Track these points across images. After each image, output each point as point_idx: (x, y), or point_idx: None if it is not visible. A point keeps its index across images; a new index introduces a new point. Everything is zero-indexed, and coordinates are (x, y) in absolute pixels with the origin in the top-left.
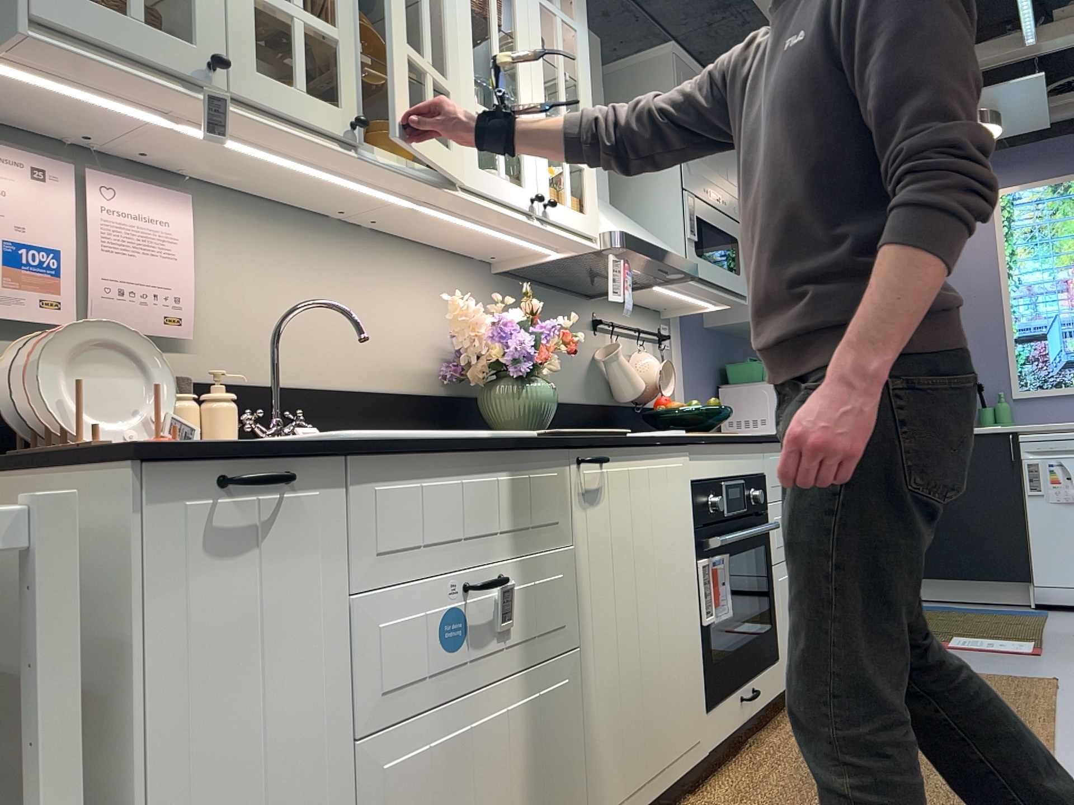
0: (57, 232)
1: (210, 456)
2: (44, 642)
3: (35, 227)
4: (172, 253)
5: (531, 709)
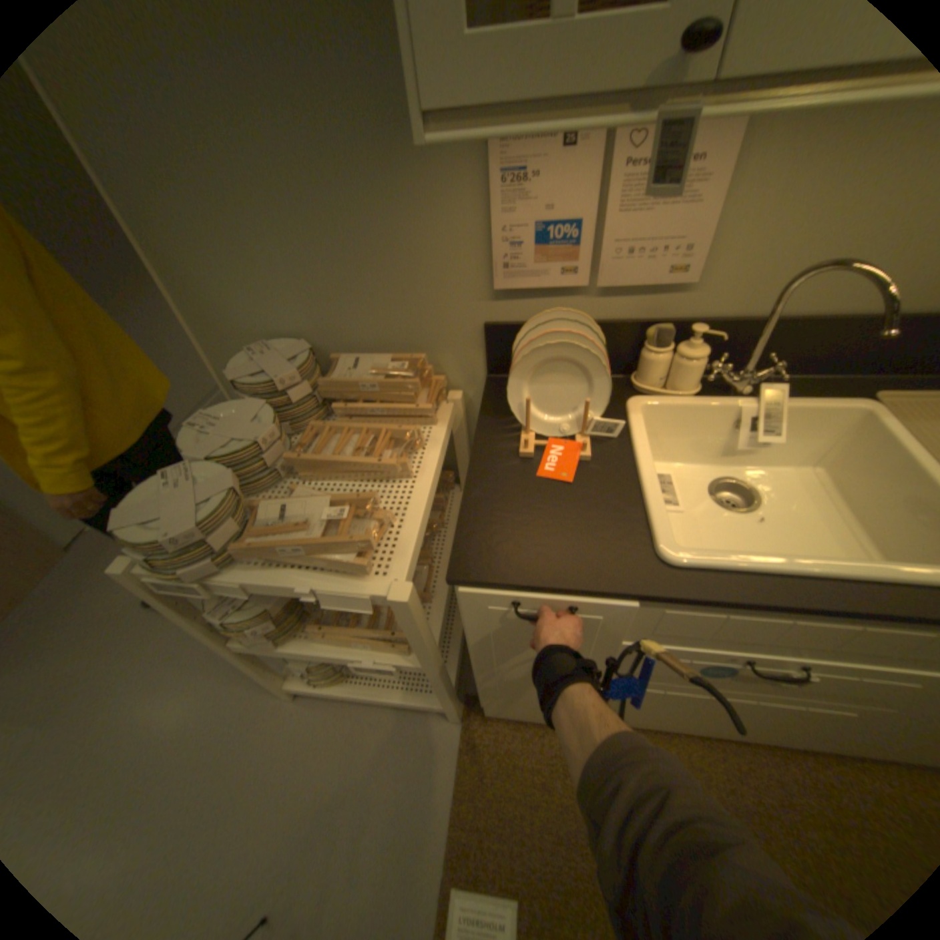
0: (582, 200)
1: (509, 589)
2: (412, 634)
3: (563, 201)
4: (700, 193)
5: (792, 712)
